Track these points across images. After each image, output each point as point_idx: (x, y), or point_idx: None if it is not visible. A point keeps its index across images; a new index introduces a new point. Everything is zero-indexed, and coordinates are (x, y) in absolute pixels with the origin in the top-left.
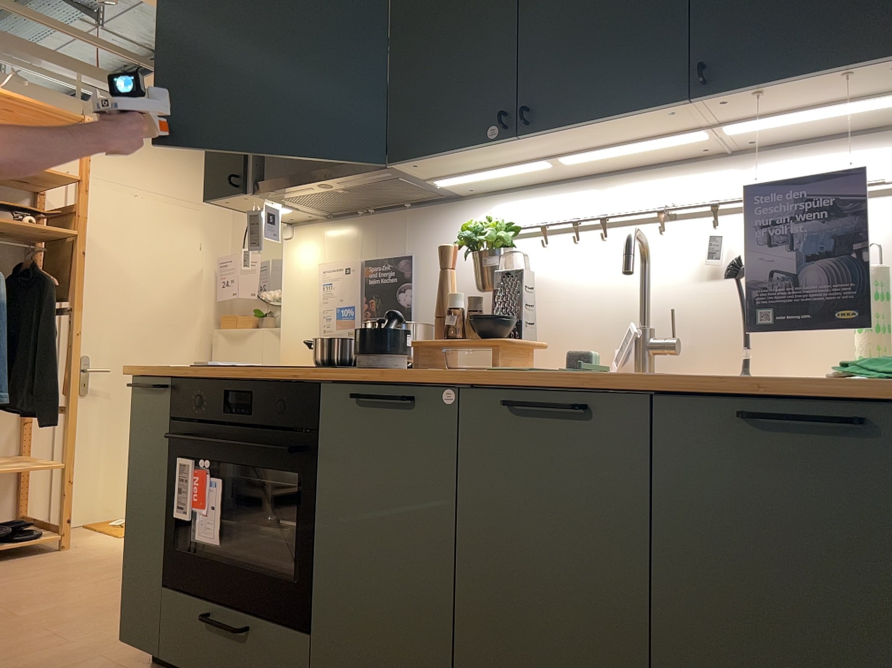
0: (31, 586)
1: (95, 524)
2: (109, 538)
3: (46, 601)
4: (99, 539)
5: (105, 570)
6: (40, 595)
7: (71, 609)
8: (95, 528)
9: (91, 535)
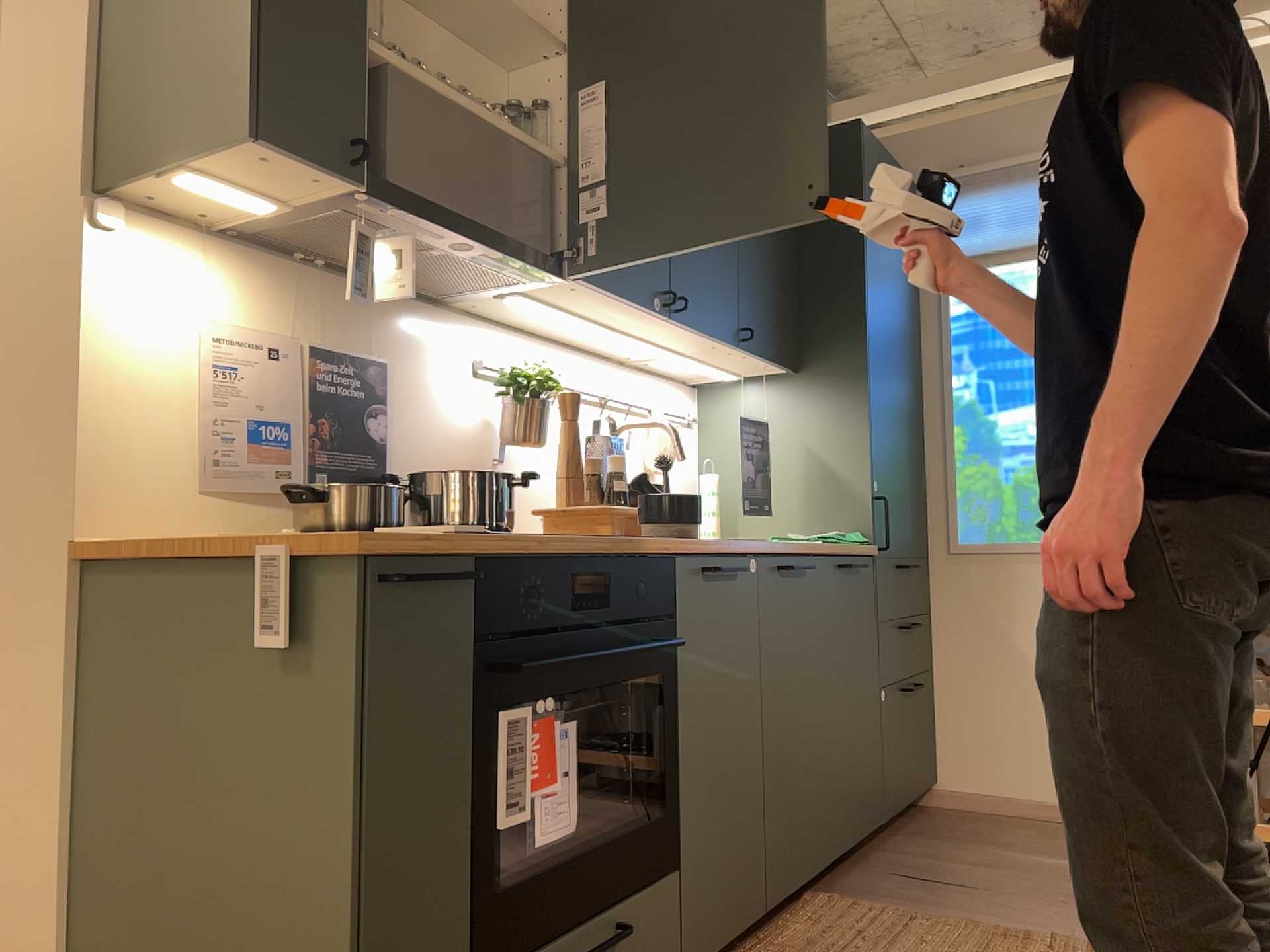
0: None
1: None
2: None
3: None
4: None
5: None
6: None
7: None
8: None
9: None
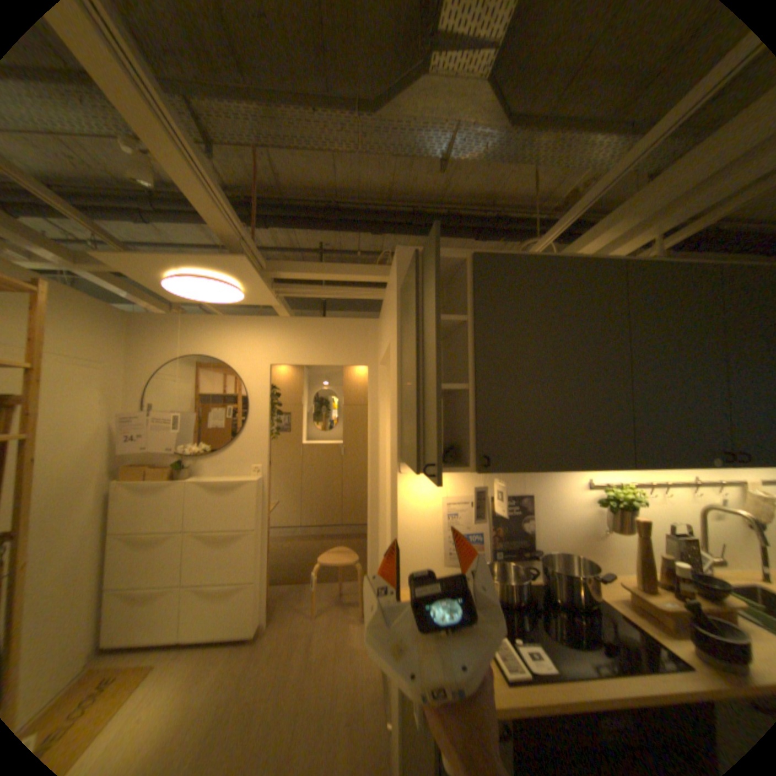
0: None
1: None
2: None
3: None
4: None
5: None
6: None
7: None
8: None
9: None
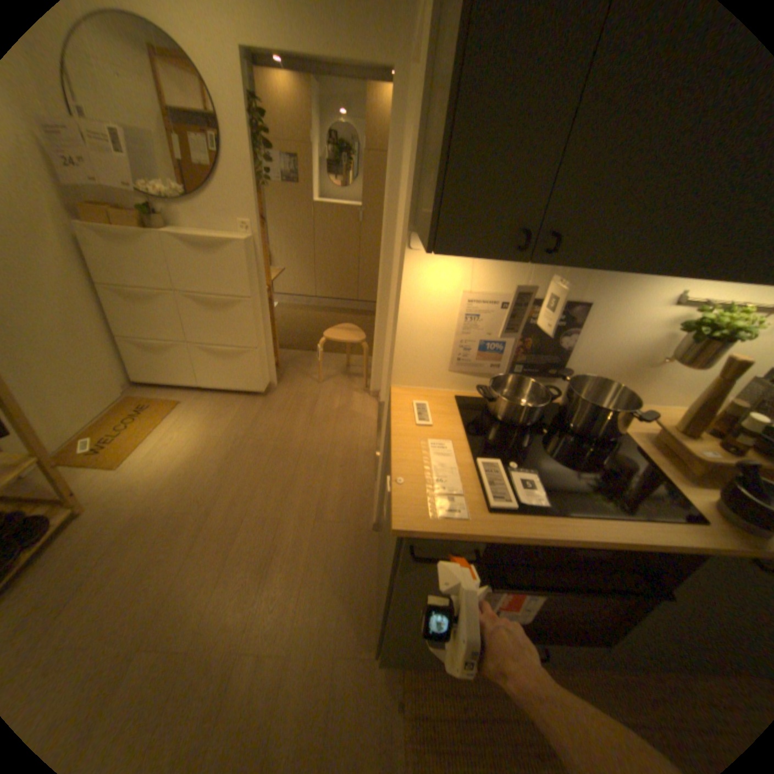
0: (128, 594)
1: (60, 458)
2: (105, 475)
3: (180, 610)
4: (97, 482)
5: (170, 530)
6: (159, 603)
7: (220, 607)
8: (67, 465)
9: (75, 476)
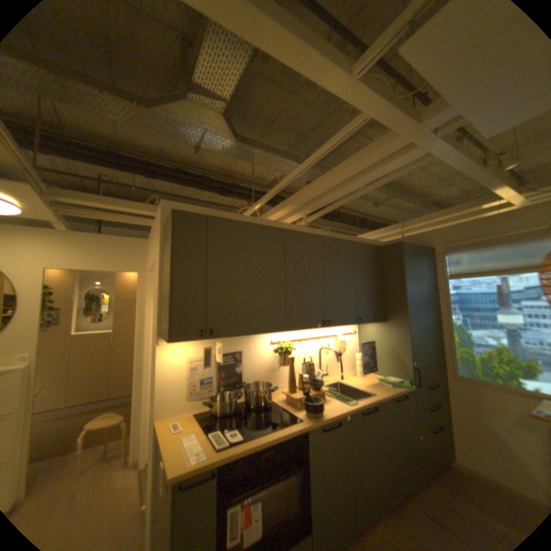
0: None
1: None
2: None
3: None
4: None
5: None
6: None
7: None
8: None
9: None
